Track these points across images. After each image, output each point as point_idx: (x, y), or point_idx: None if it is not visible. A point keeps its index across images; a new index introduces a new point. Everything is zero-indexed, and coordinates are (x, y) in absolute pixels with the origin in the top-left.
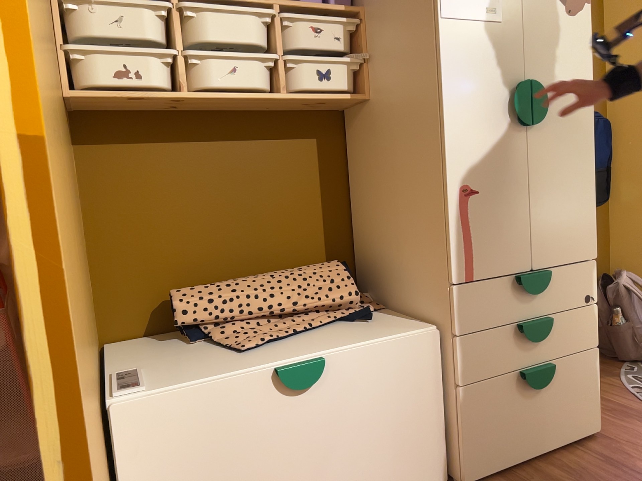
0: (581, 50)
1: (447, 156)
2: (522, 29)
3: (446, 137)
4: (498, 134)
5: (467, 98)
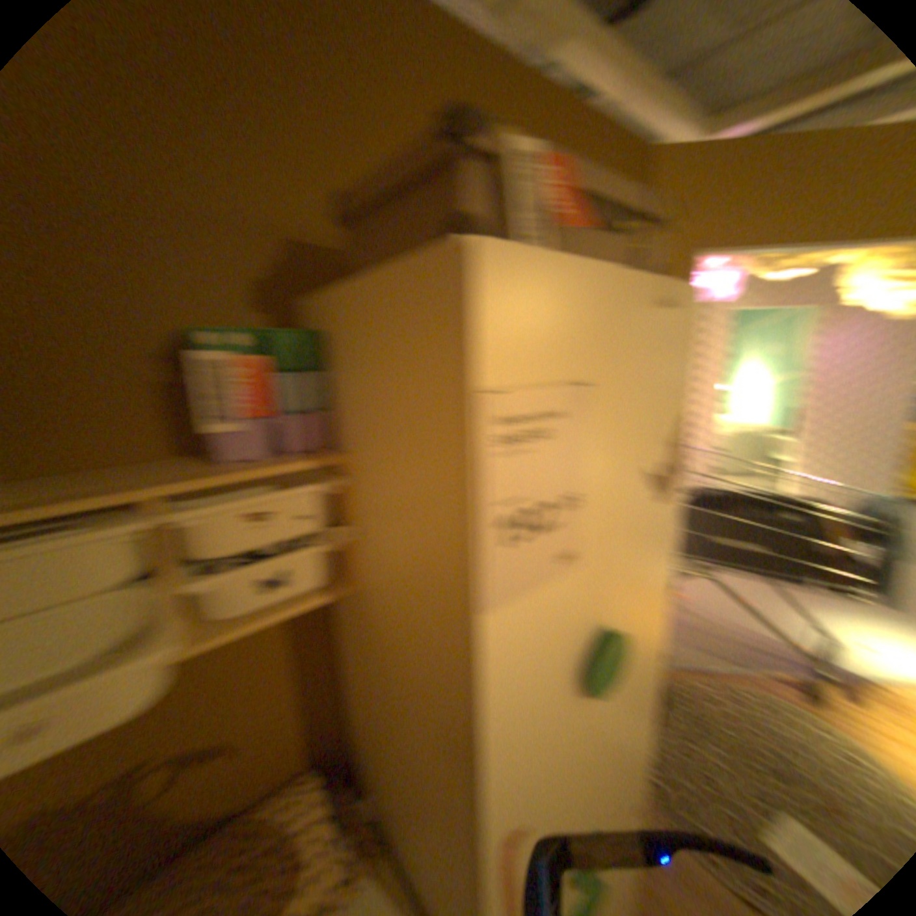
0: (667, 542)
1: (485, 820)
2: (607, 557)
3: (484, 789)
4: (562, 728)
5: (522, 711)
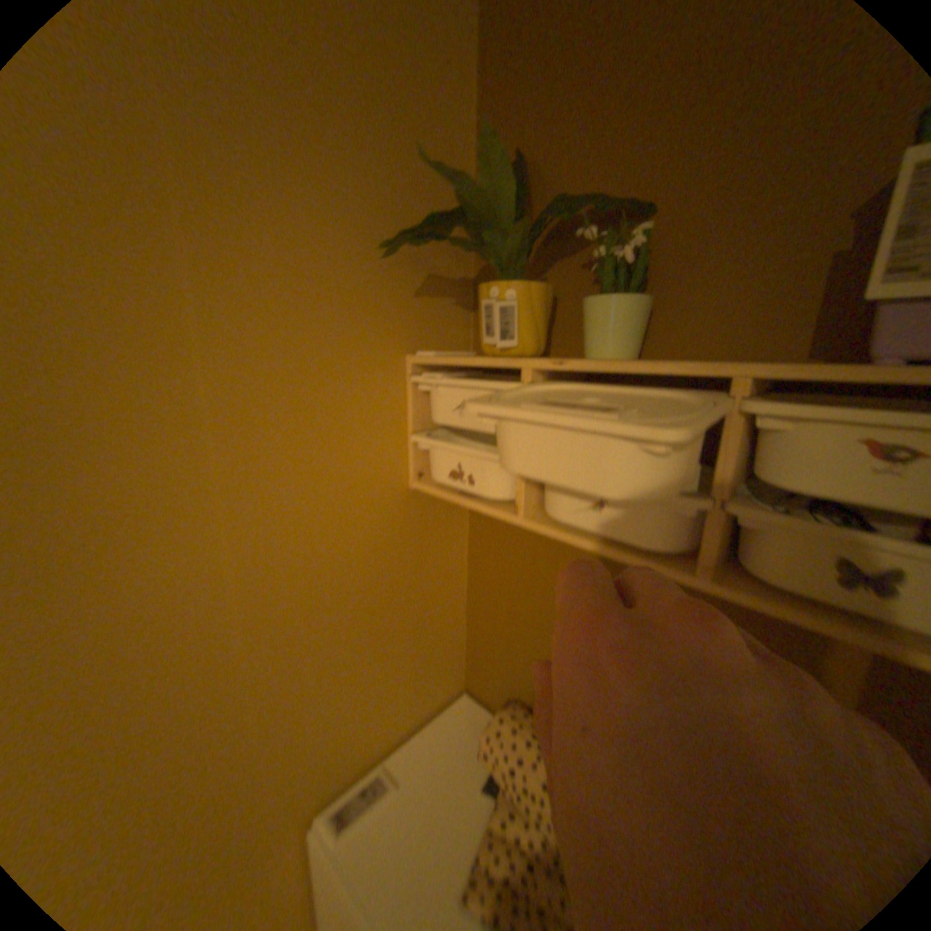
0: None
1: None
2: None
3: None
4: None
5: None
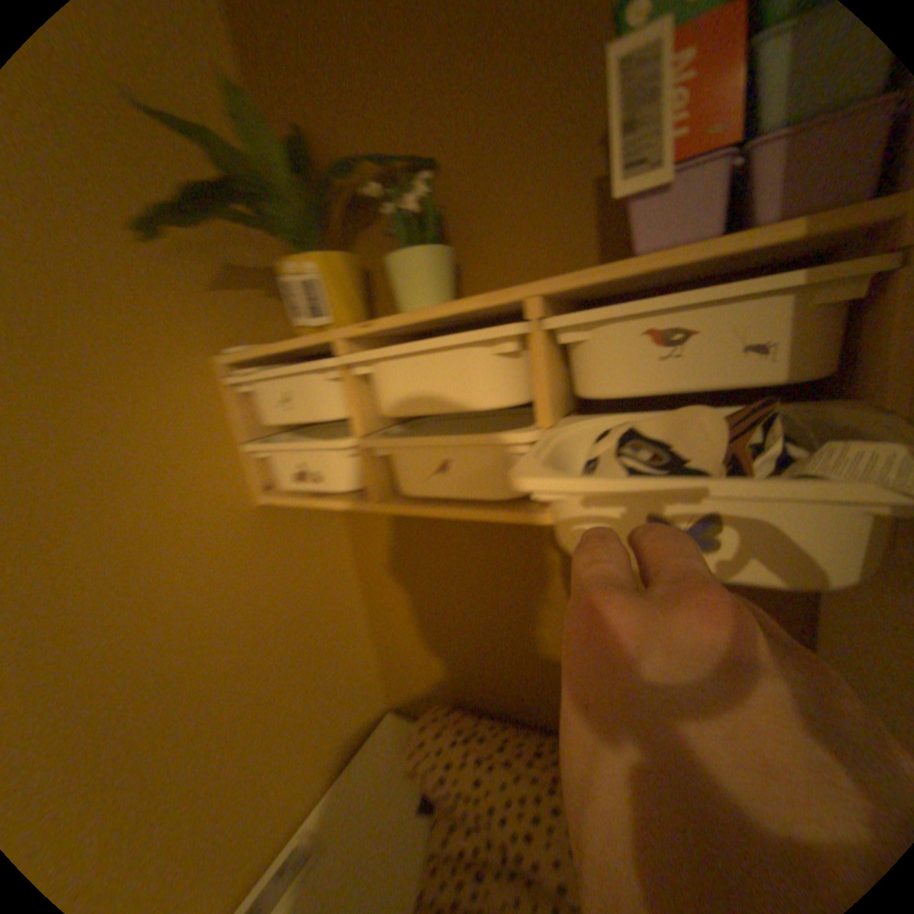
0: None
1: None
2: None
3: None
4: None
5: None
